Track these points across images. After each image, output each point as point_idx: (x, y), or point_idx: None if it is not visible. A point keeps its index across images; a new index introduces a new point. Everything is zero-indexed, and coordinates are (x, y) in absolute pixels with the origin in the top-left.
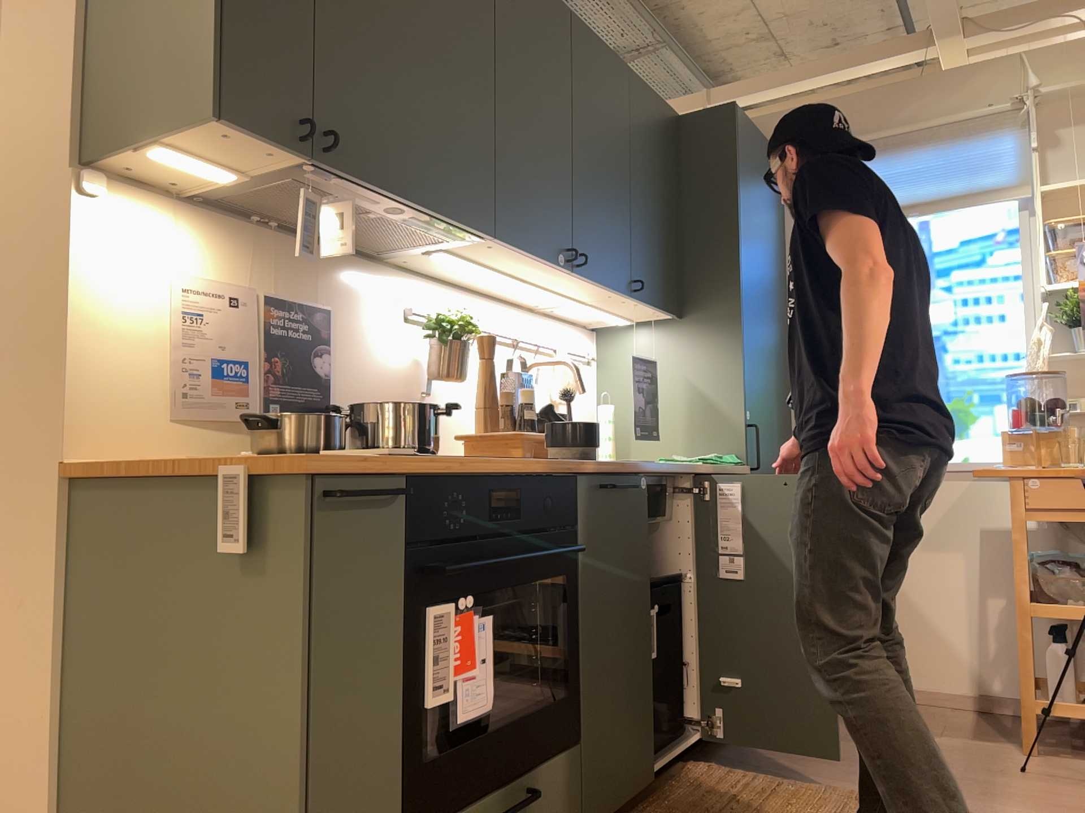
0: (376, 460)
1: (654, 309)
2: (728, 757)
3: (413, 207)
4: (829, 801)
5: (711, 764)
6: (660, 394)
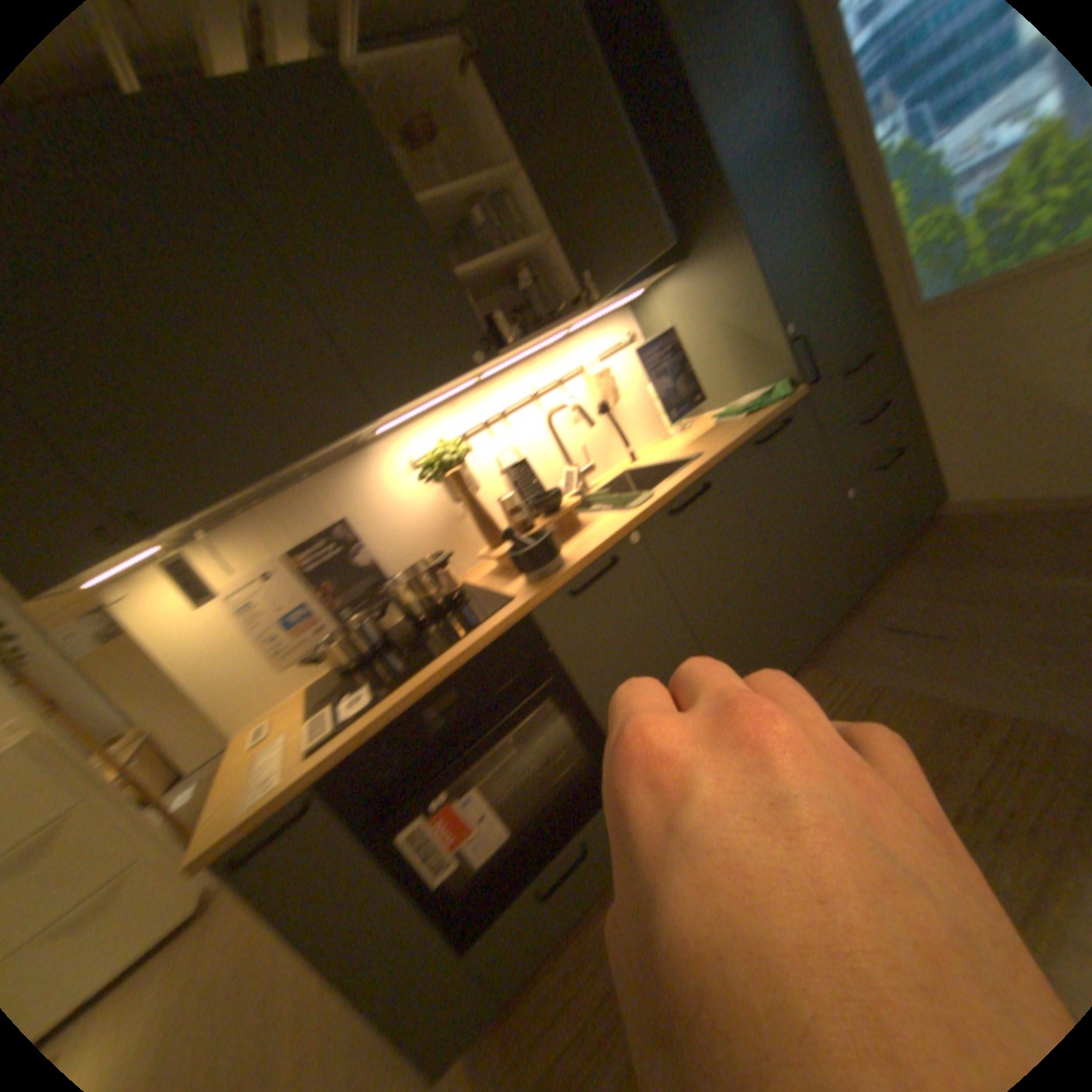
0: (283, 785)
1: (644, 279)
2: (841, 649)
3: (277, 471)
4: (923, 725)
5: (822, 664)
6: (699, 341)
